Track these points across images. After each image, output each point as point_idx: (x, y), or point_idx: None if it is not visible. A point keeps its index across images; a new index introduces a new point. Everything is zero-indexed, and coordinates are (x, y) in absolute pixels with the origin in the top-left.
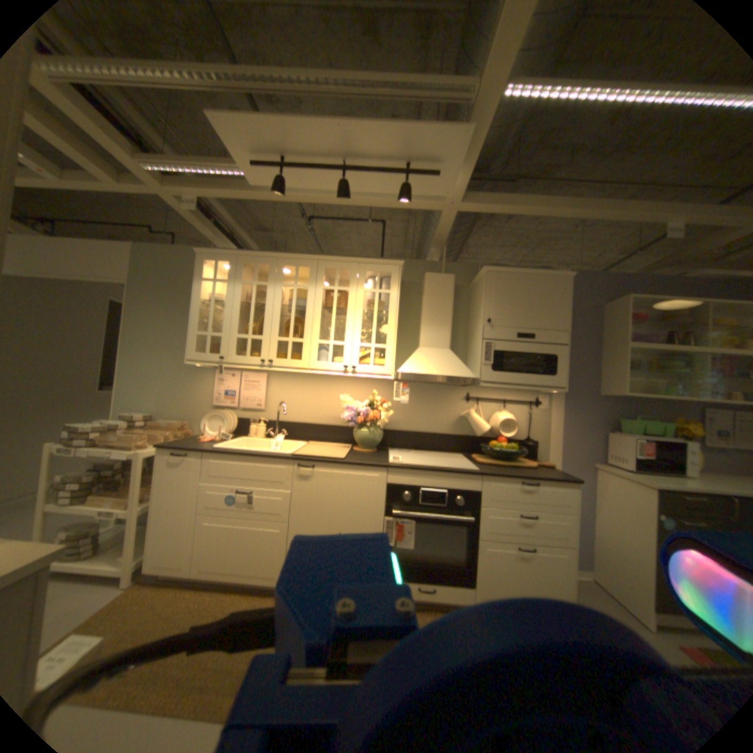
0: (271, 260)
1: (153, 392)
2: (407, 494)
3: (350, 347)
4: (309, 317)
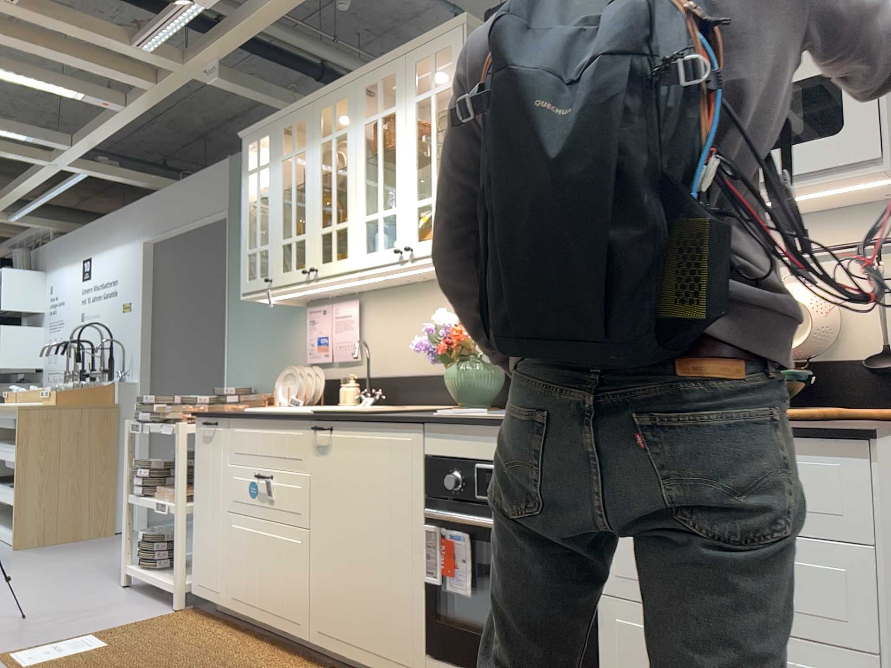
0: (307, 110)
1: (256, 355)
2: (459, 477)
3: (405, 213)
4: (352, 180)
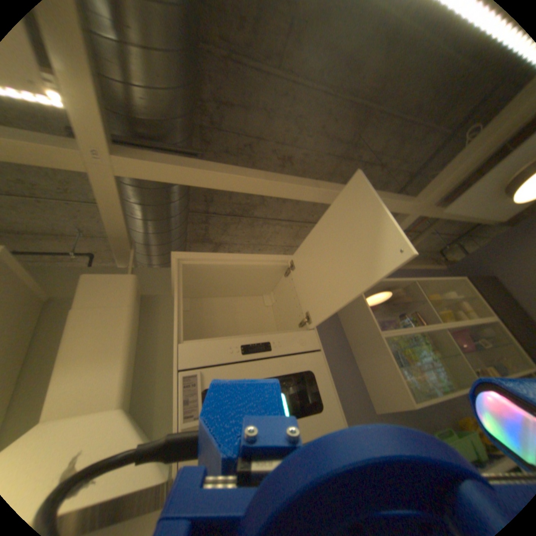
0: None
1: None
2: None
3: None
4: None
